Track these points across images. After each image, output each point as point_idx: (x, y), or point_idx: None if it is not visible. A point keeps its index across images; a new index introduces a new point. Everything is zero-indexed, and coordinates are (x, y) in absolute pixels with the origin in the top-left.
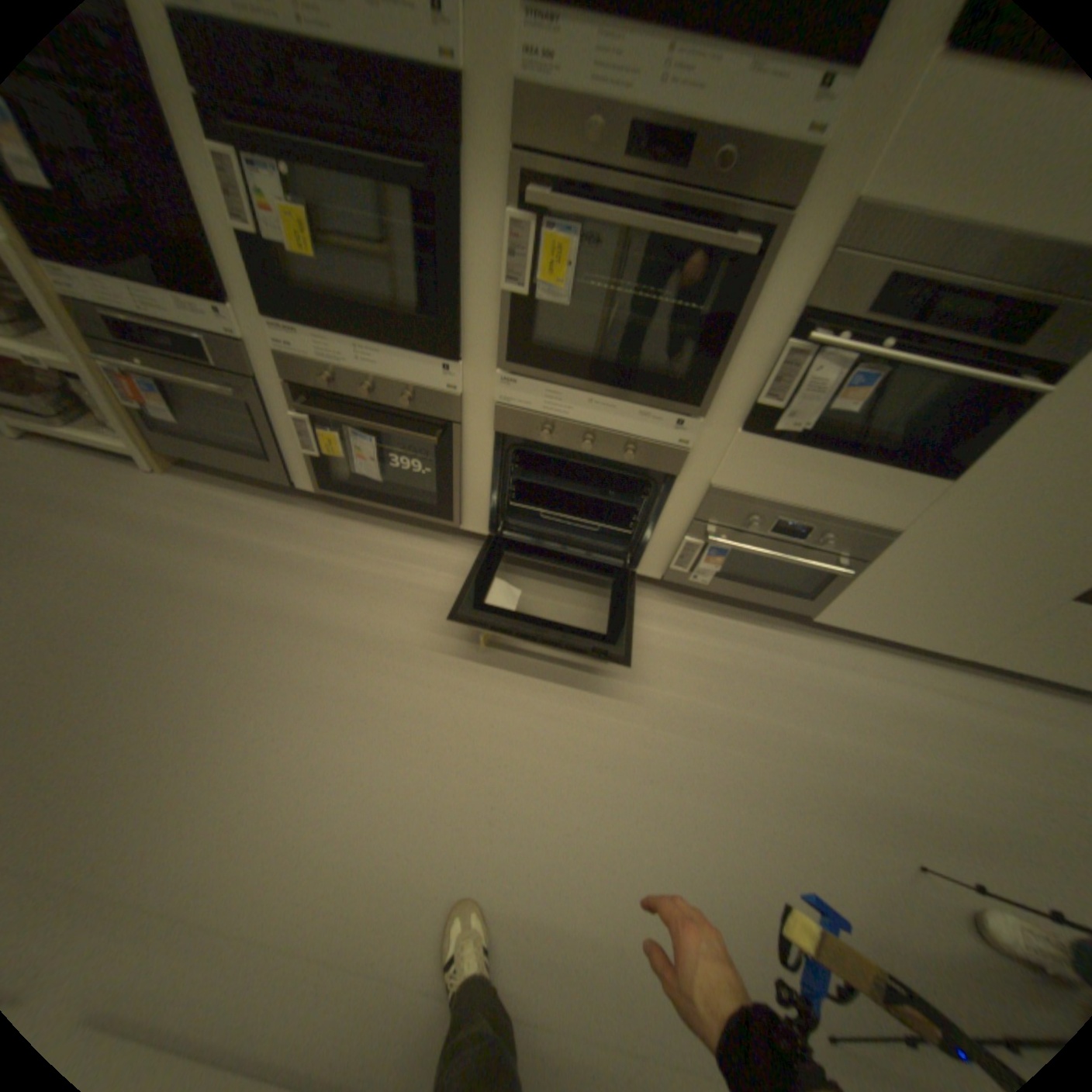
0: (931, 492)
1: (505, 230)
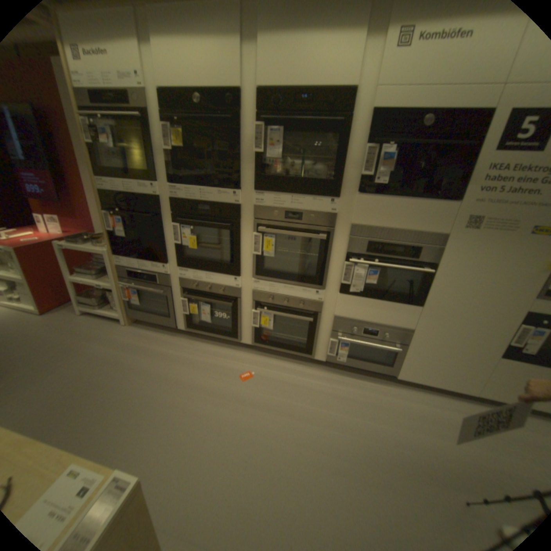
0: (416, 312)
1: (253, 238)
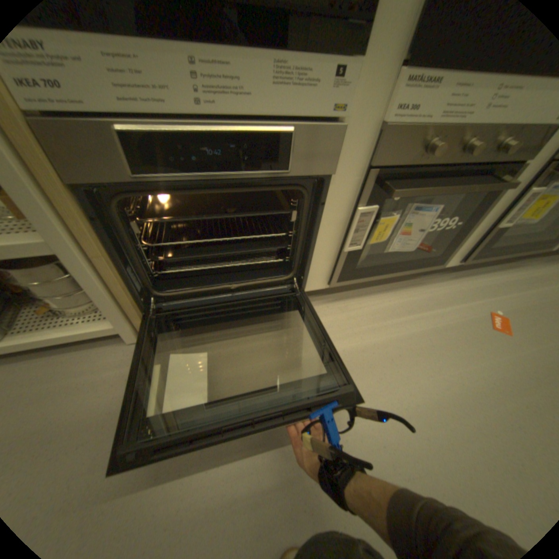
0: None
1: None
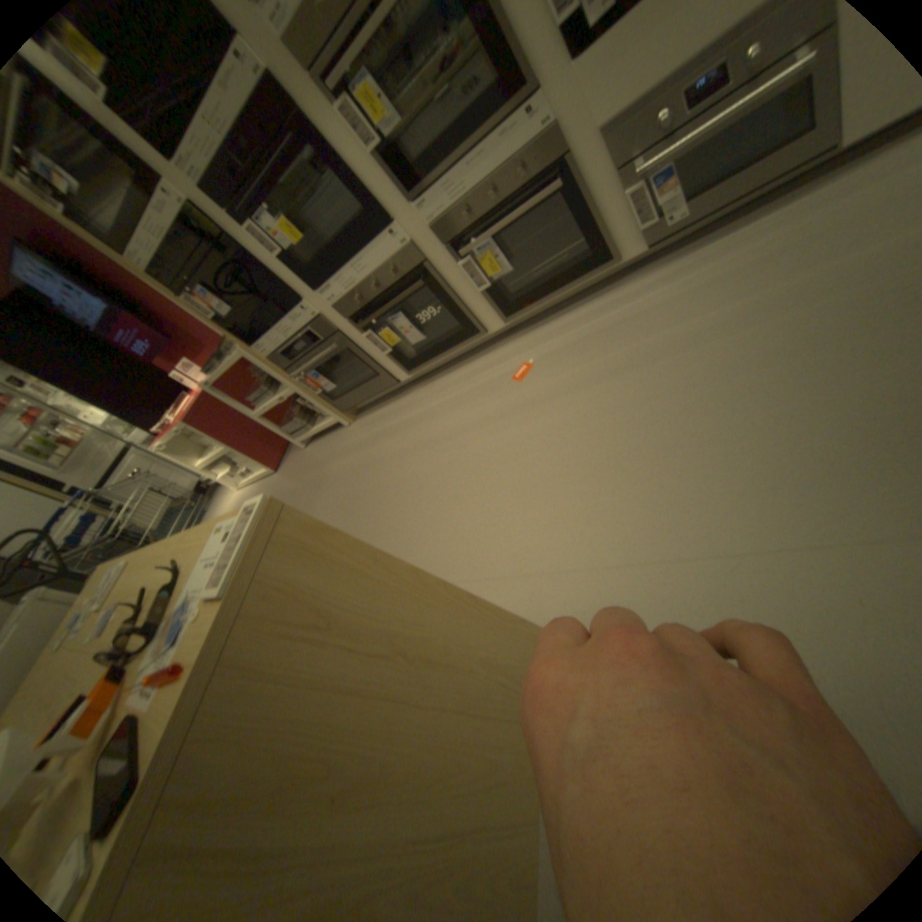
0: None
1: (341, 113)
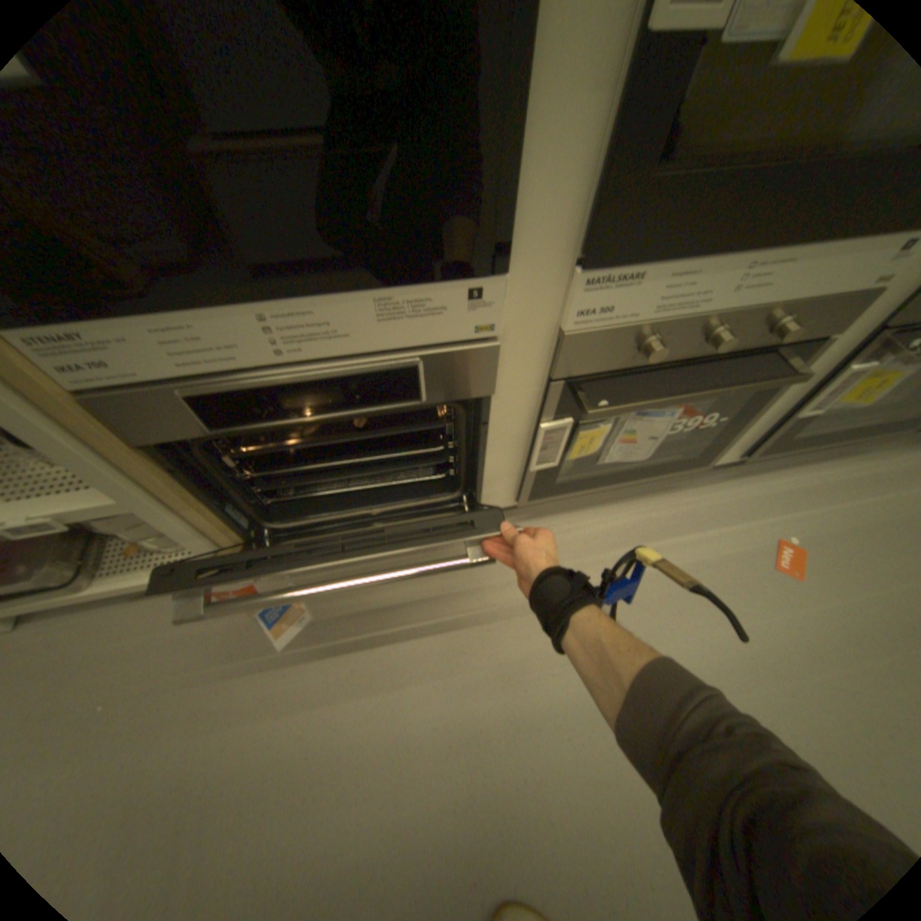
0: None
1: None
